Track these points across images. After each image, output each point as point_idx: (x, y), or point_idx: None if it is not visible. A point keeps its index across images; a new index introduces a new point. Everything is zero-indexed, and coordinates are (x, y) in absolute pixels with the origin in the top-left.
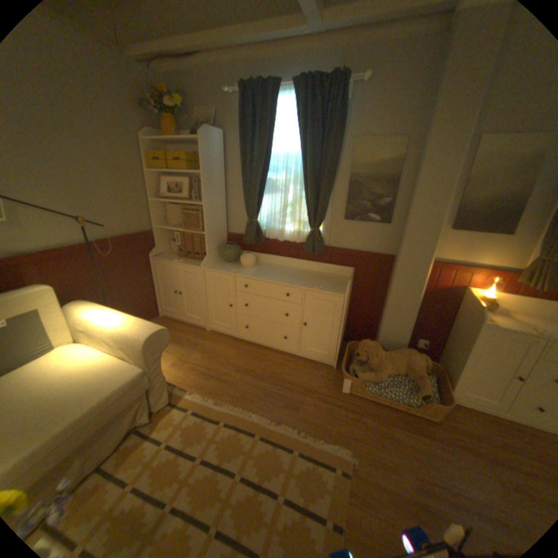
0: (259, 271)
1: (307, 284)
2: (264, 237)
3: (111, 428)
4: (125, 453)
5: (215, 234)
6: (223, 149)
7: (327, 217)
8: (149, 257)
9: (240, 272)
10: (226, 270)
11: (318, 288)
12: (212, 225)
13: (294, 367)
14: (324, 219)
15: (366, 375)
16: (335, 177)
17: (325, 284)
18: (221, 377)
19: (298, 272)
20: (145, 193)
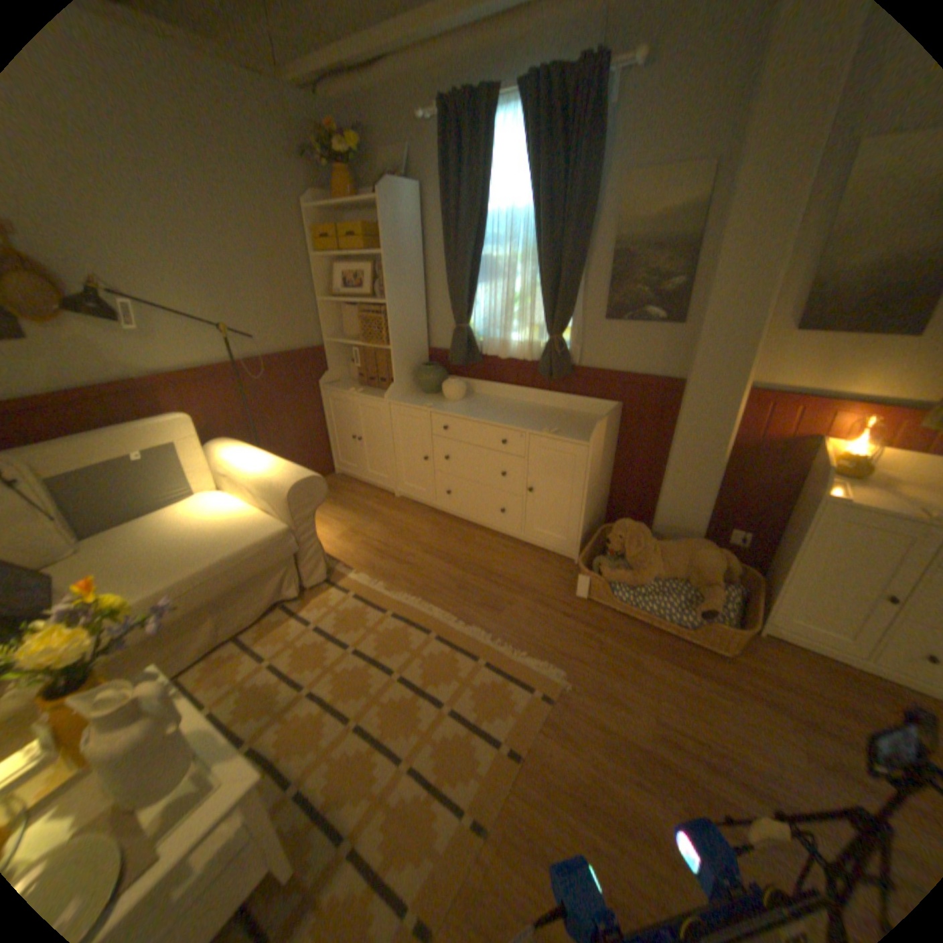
0: (467, 407)
1: (535, 425)
2: (480, 353)
3: (250, 592)
4: (267, 628)
5: (407, 349)
6: (419, 213)
7: (577, 316)
8: (319, 385)
9: (439, 407)
10: (419, 404)
11: (549, 432)
12: (401, 335)
13: (512, 555)
14: (572, 319)
15: (618, 573)
16: (590, 247)
17: (564, 427)
18: (403, 557)
19: (529, 409)
20: (313, 290)
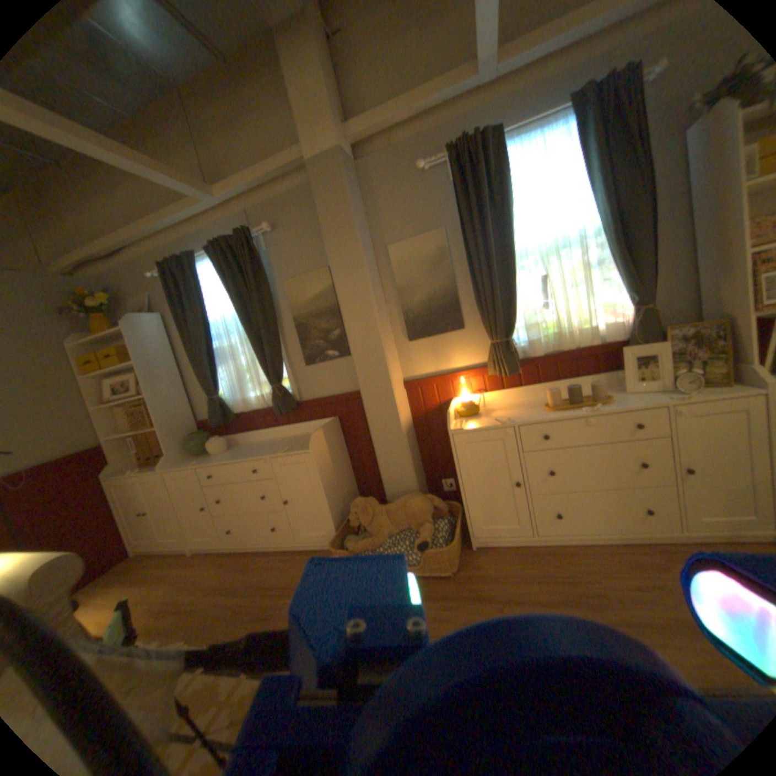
0: (227, 454)
1: (274, 450)
2: (231, 412)
3: None
4: None
5: (173, 426)
6: (163, 331)
7: (288, 368)
8: (99, 479)
9: (202, 462)
10: (186, 465)
11: (283, 451)
12: (163, 416)
13: (288, 565)
14: (286, 371)
15: (361, 542)
16: (280, 325)
17: (296, 445)
18: (183, 608)
19: (276, 441)
20: (83, 404)
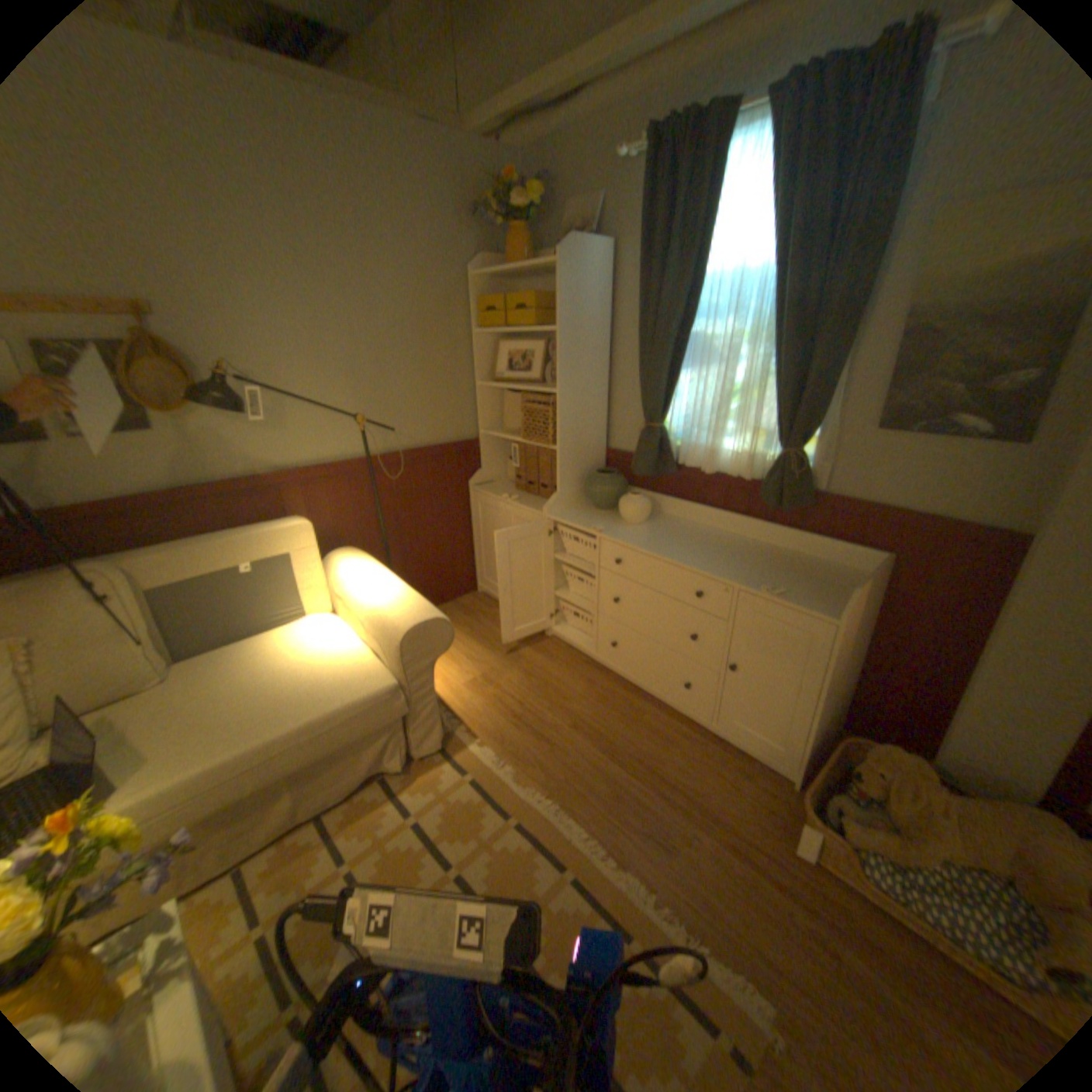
0: (651, 535)
1: (750, 577)
2: (675, 461)
3: (341, 764)
4: (358, 811)
5: (578, 451)
6: (610, 277)
7: (831, 421)
8: (469, 486)
9: (611, 532)
10: (587, 524)
11: (772, 592)
12: (572, 432)
13: (698, 755)
14: (822, 425)
15: (875, 838)
16: (863, 320)
17: (797, 586)
18: (543, 731)
19: (741, 546)
20: (472, 374)
